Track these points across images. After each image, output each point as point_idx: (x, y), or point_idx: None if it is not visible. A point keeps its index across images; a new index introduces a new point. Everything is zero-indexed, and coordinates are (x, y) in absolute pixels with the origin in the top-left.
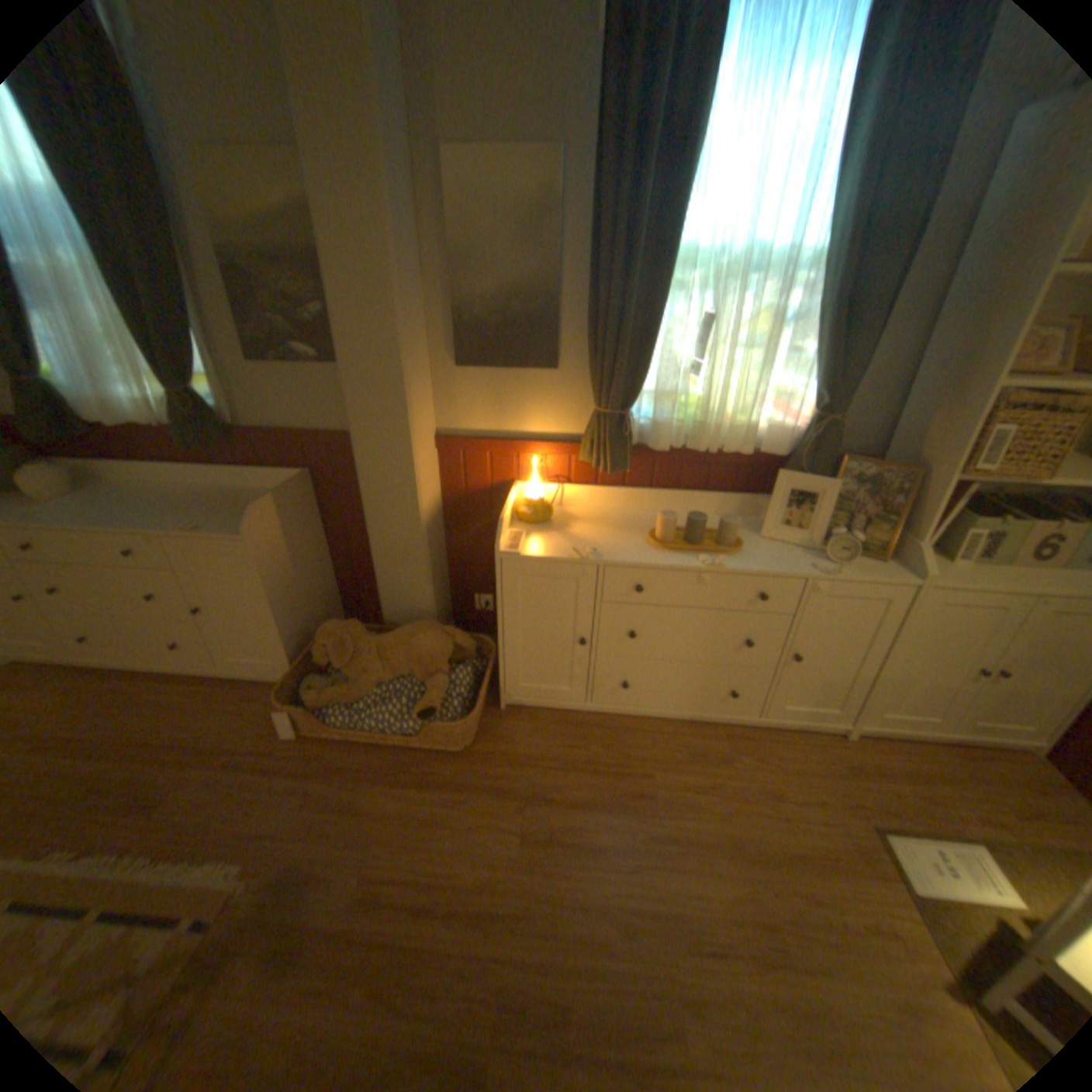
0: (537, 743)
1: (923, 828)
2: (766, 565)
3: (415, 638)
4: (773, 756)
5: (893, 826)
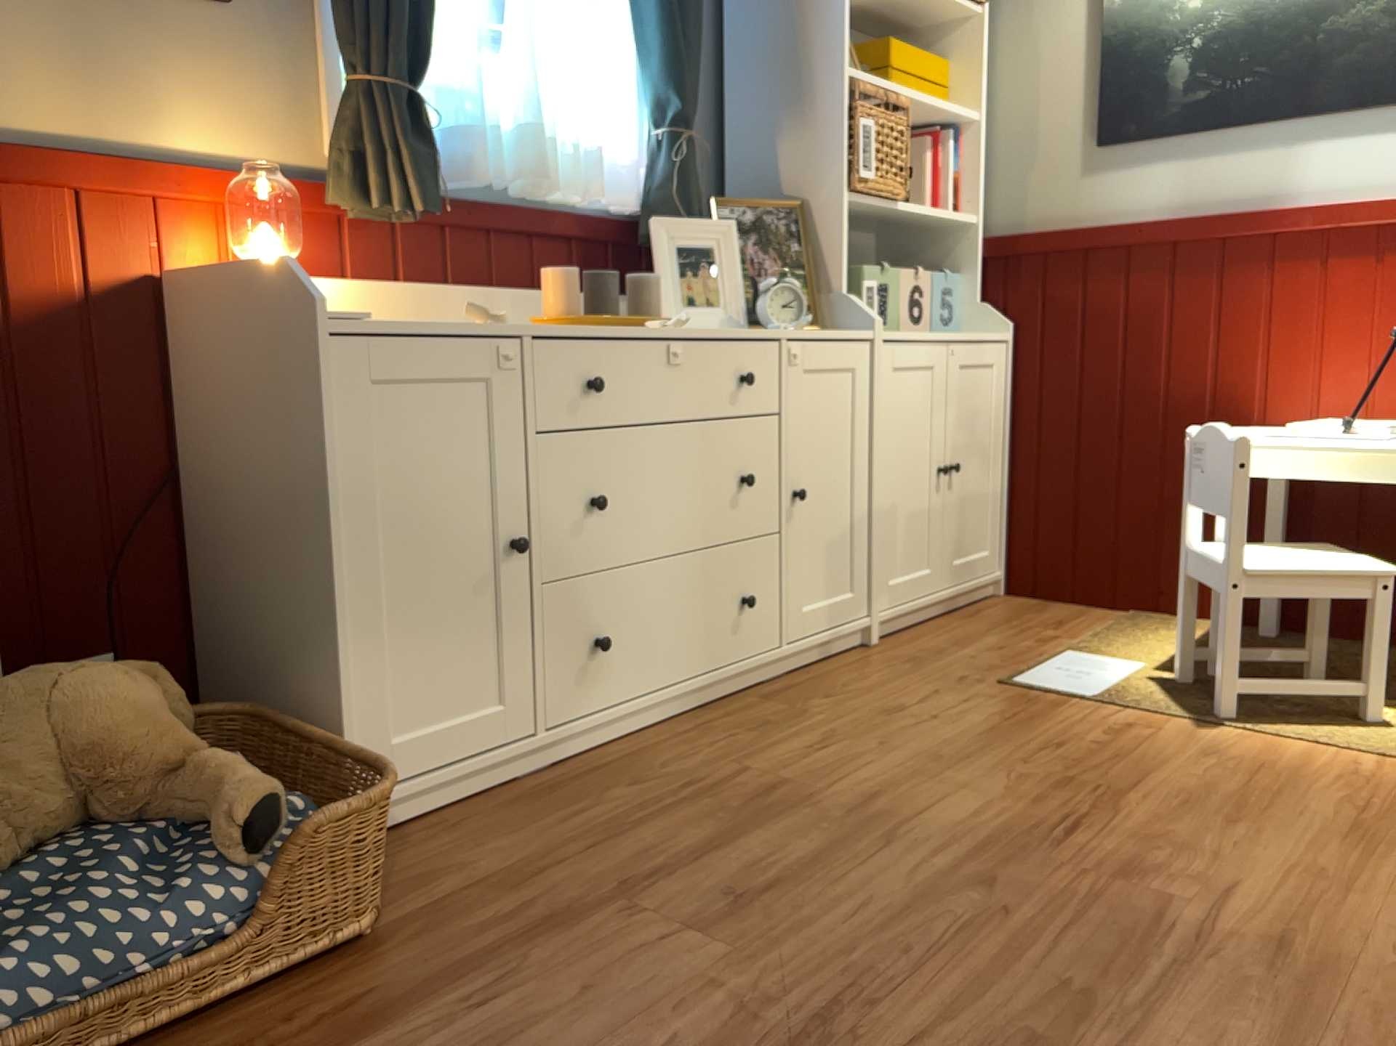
0: (510, 844)
1: (1020, 664)
2: (728, 329)
3: (51, 692)
4: (834, 688)
5: (1004, 674)
